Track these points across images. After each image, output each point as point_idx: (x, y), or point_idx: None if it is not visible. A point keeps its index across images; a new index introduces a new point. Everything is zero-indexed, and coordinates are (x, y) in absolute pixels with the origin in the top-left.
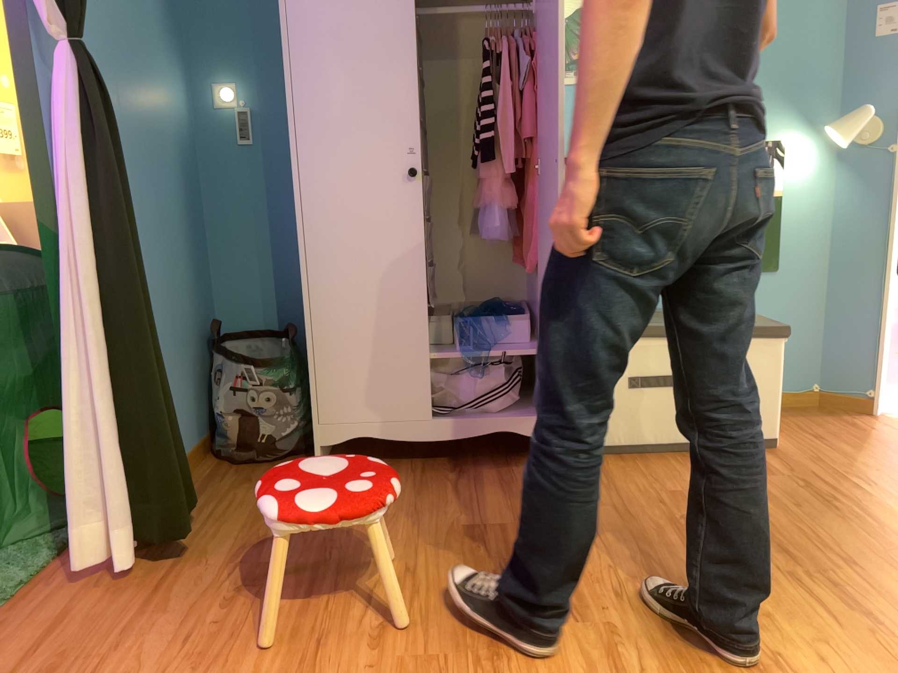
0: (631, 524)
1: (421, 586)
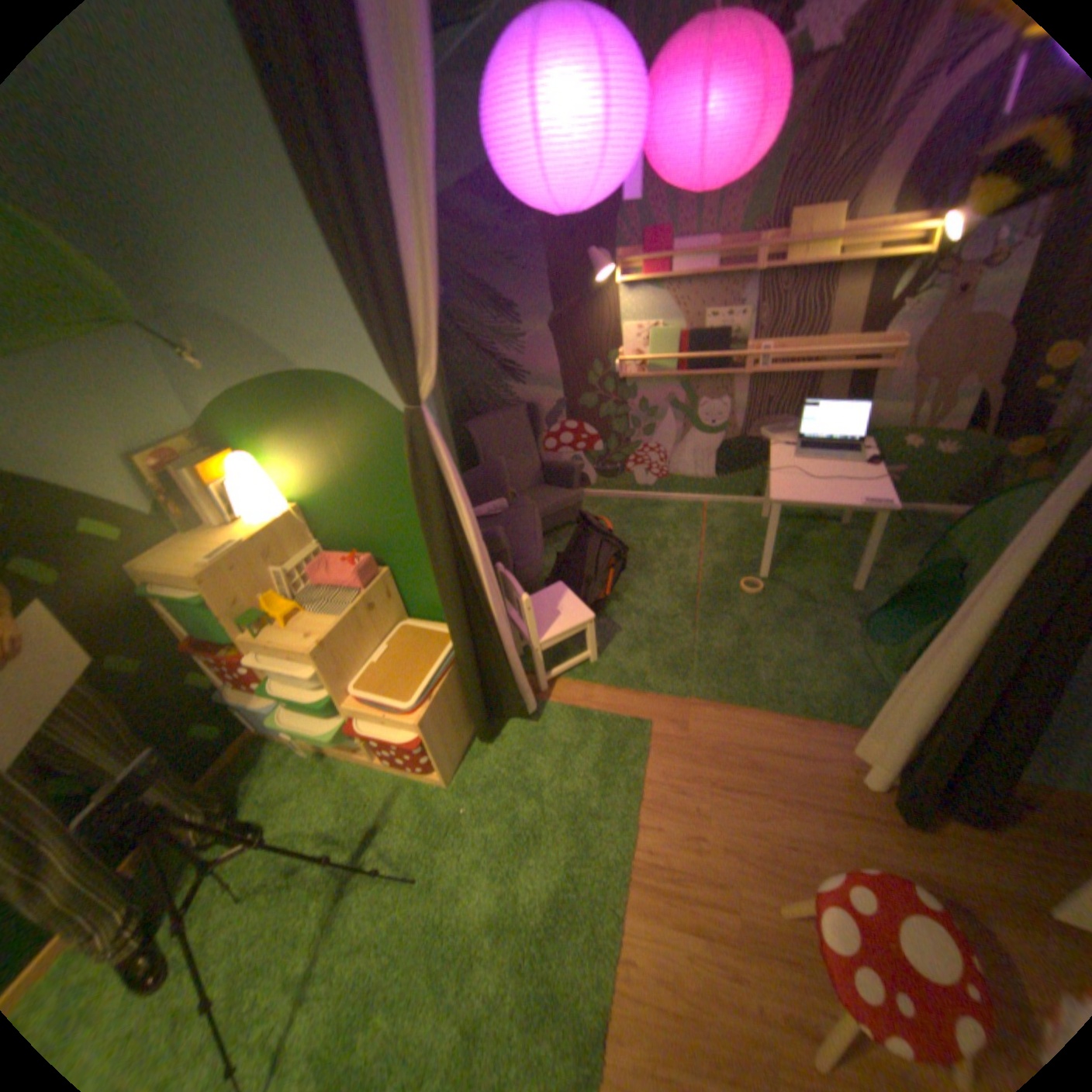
0: None
1: None
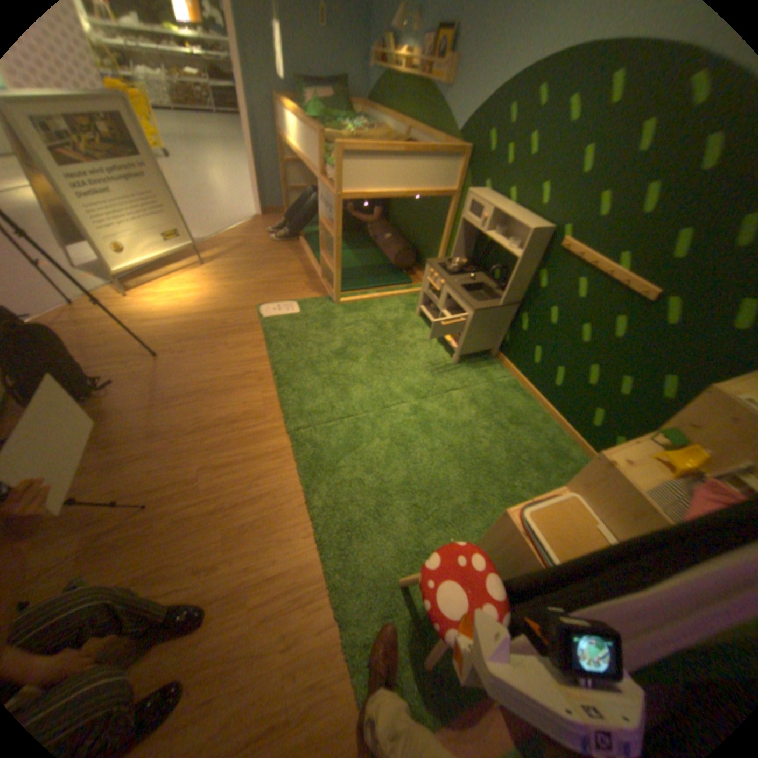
0: (97, 462)
1: (154, 559)
